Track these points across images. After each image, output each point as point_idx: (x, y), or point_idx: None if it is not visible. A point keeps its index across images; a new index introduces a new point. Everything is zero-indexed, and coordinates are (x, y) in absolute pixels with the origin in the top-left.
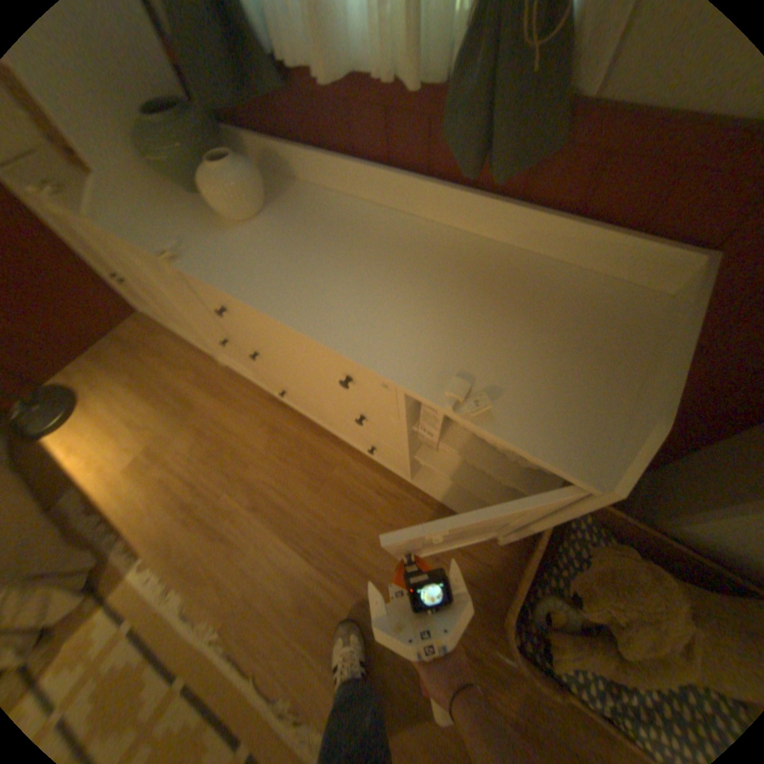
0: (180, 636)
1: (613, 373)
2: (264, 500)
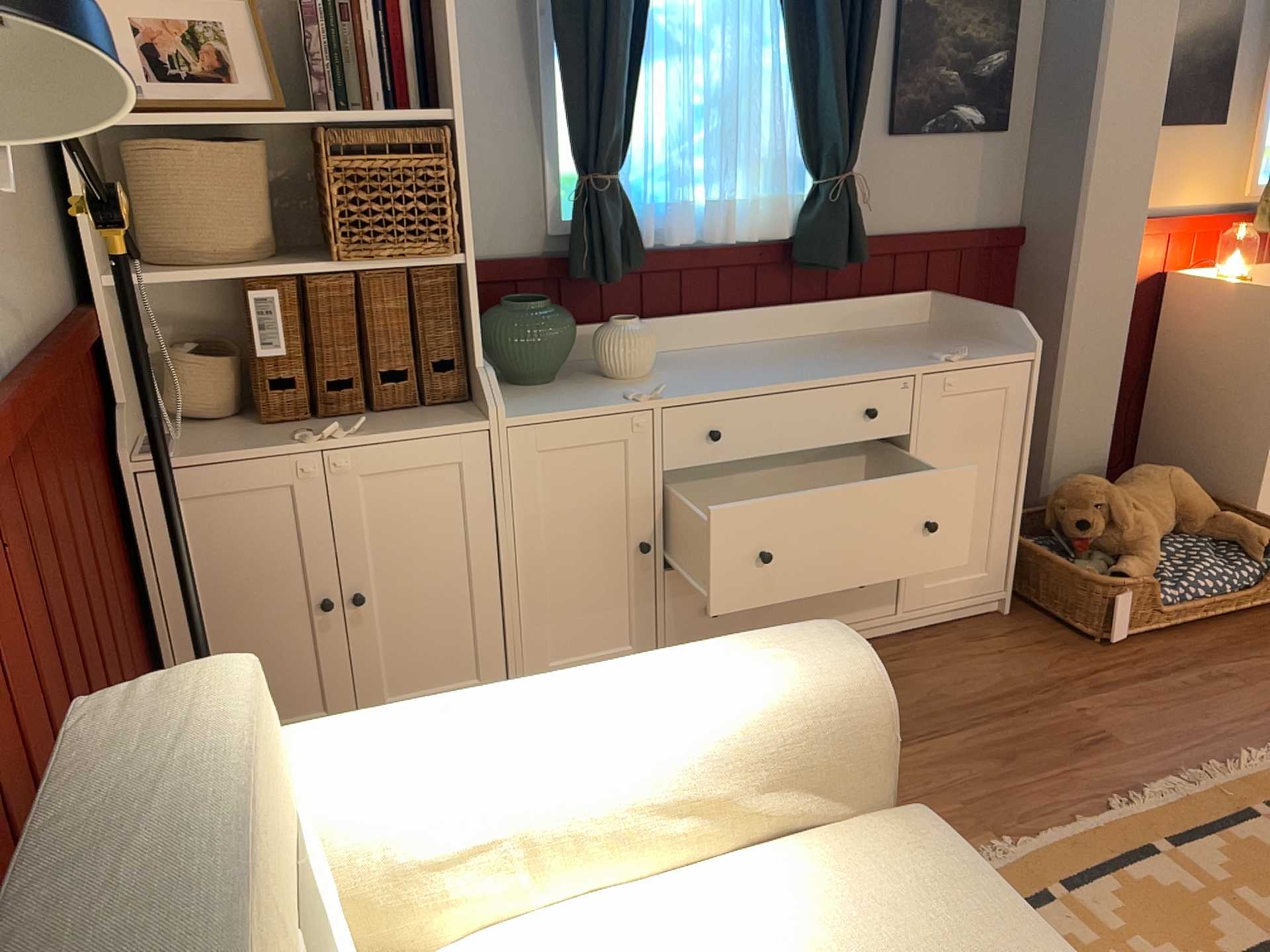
0: None
1: (969, 341)
2: None
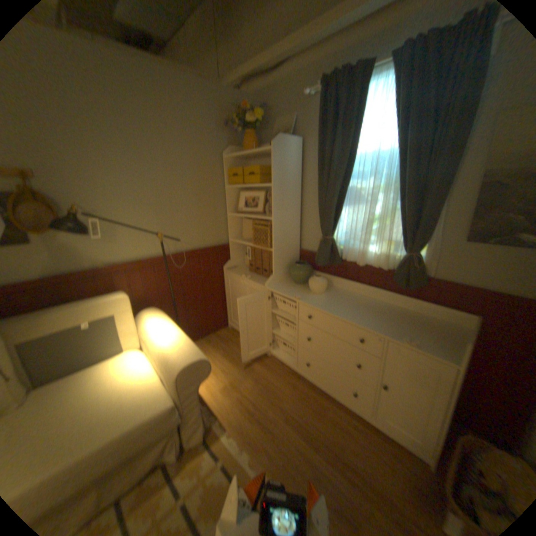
0: (250, 478)
1: (457, 344)
2: (292, 419)
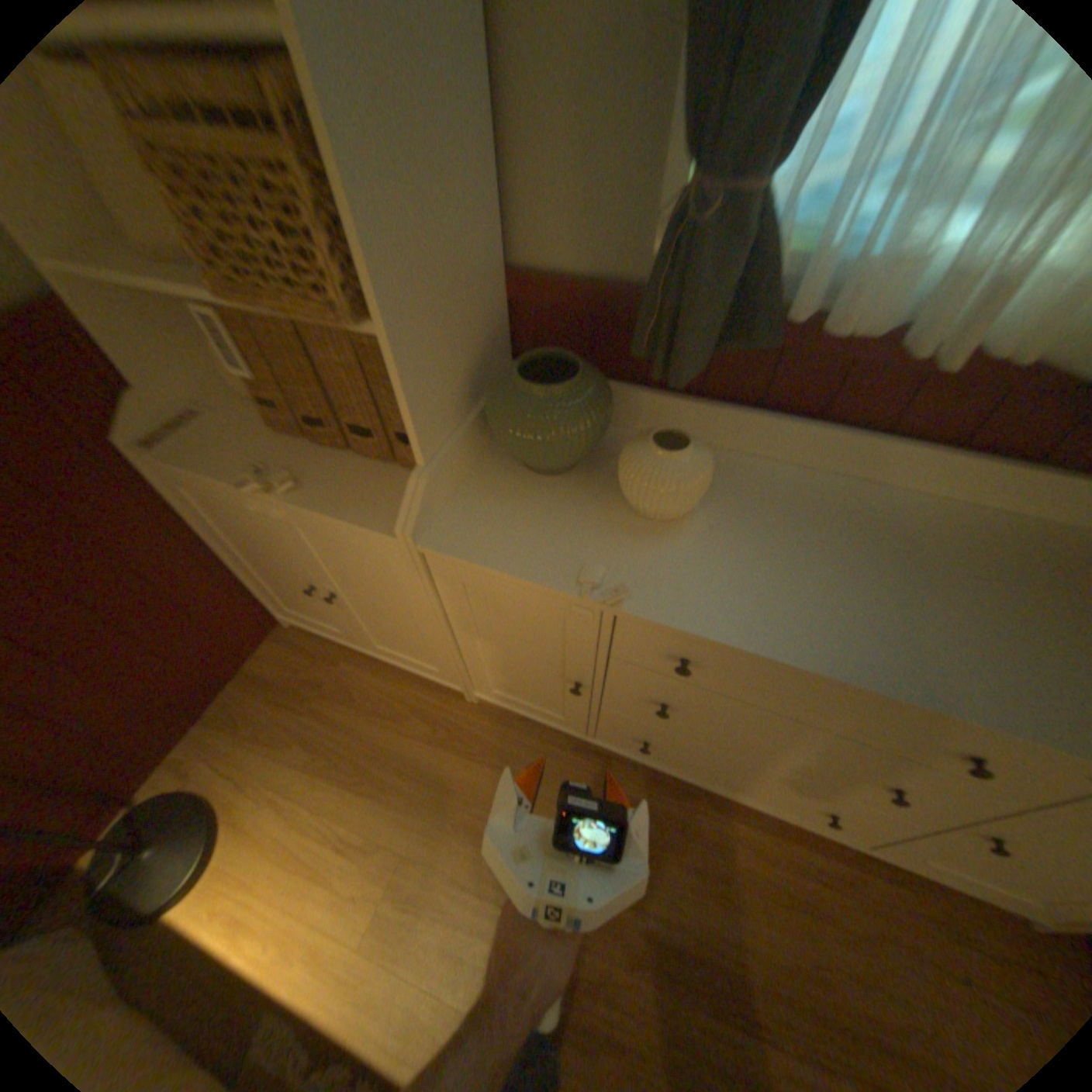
0: None
1: None
2: (649, 942)
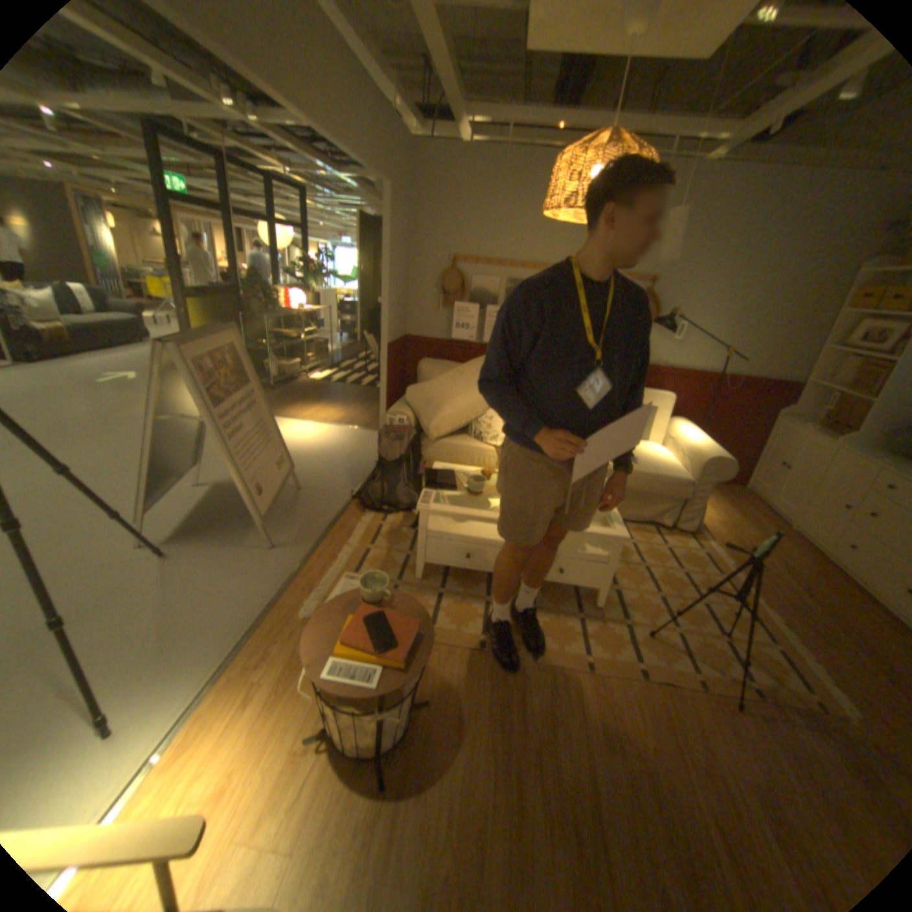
0: (731, 570)
1: None
2: (797, 575)
